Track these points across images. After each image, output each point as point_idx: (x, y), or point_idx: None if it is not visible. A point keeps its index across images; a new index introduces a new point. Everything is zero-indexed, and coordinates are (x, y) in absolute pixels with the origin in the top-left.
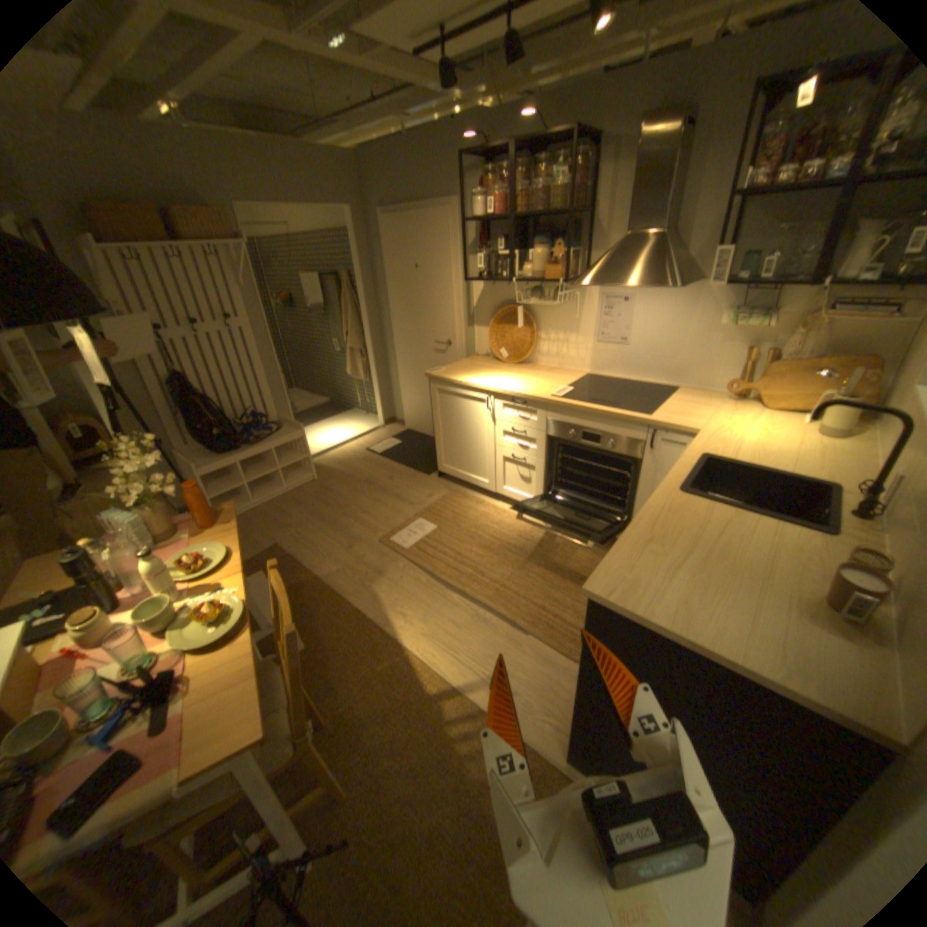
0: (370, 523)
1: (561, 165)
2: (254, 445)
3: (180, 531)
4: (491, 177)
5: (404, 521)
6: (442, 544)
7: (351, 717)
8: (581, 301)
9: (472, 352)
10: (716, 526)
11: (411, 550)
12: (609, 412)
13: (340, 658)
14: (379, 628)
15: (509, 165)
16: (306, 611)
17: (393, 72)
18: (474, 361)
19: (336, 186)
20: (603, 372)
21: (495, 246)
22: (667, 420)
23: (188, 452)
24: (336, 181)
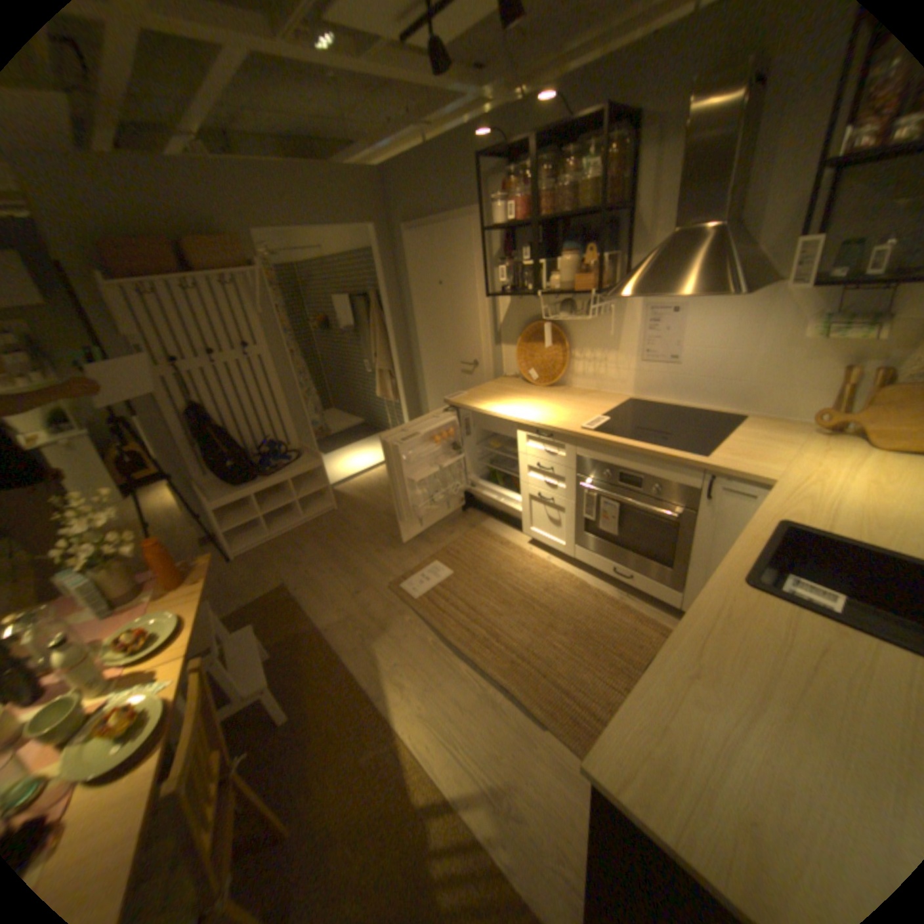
0: (381, 564)
1: (593, 156)
2: (268, 475)
3: (143, 592)
4: (514, 178)
5: (418, 563)
6: (455, 595)
7: (320, 827)
8: (621, 313)
9: (499, 373)
10: (804, 655)
11: (420, 601)
12: (652, 451)
13: (321, 740)
14: (370, 703)
15: (533, 163)
16: (296, 672)
17: (397, 71)
18: (500, 383)
19: (360, 204)
20: (648, 396)
21: (520, 255)
22: (730, 464)
23: (205, 483)
24: (360, 200)
